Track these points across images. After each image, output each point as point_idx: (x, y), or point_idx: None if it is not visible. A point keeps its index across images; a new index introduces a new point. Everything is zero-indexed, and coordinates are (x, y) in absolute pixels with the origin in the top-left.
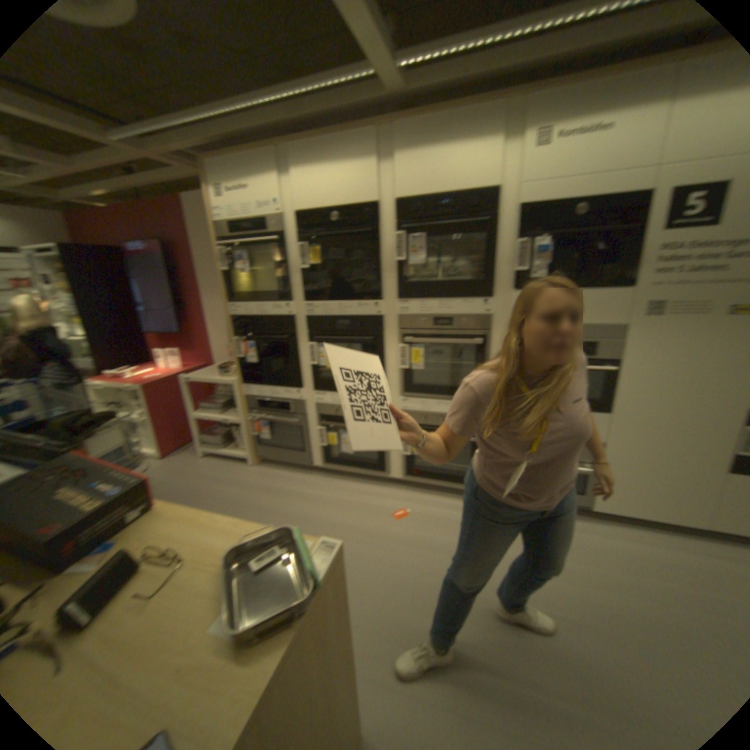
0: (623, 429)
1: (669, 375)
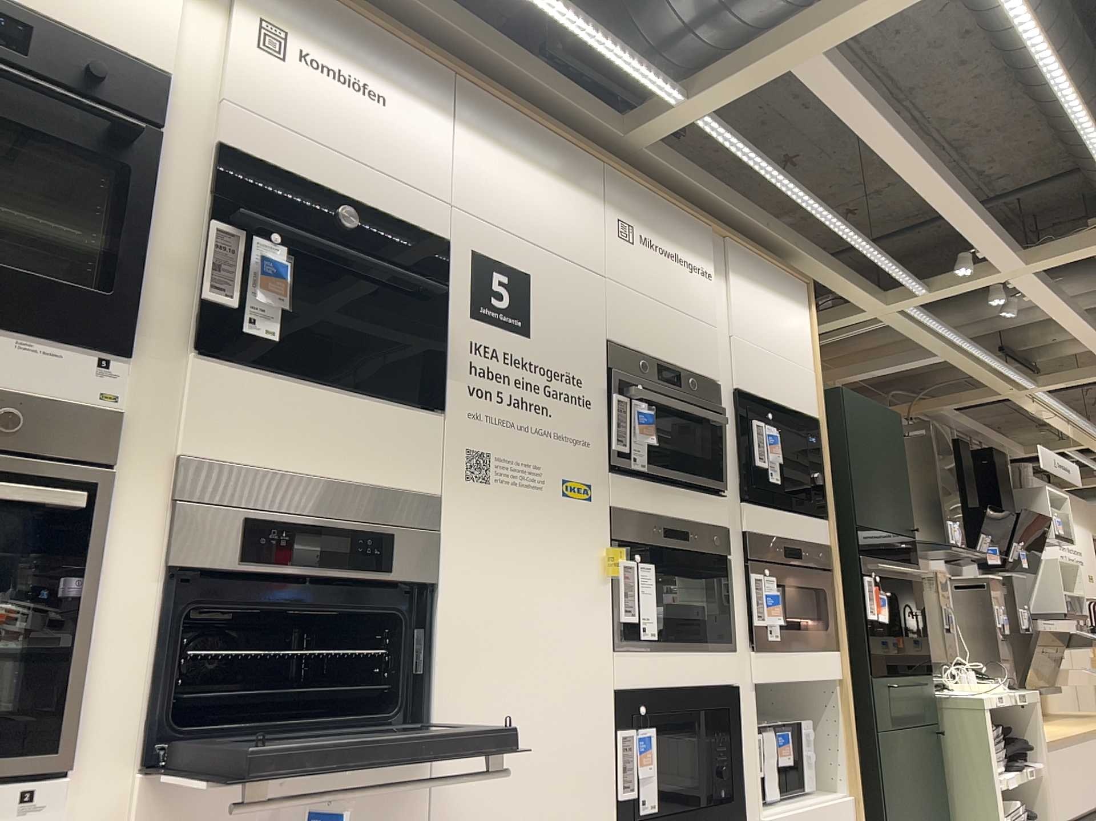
0: (457, 790)
1: (513, 623)
